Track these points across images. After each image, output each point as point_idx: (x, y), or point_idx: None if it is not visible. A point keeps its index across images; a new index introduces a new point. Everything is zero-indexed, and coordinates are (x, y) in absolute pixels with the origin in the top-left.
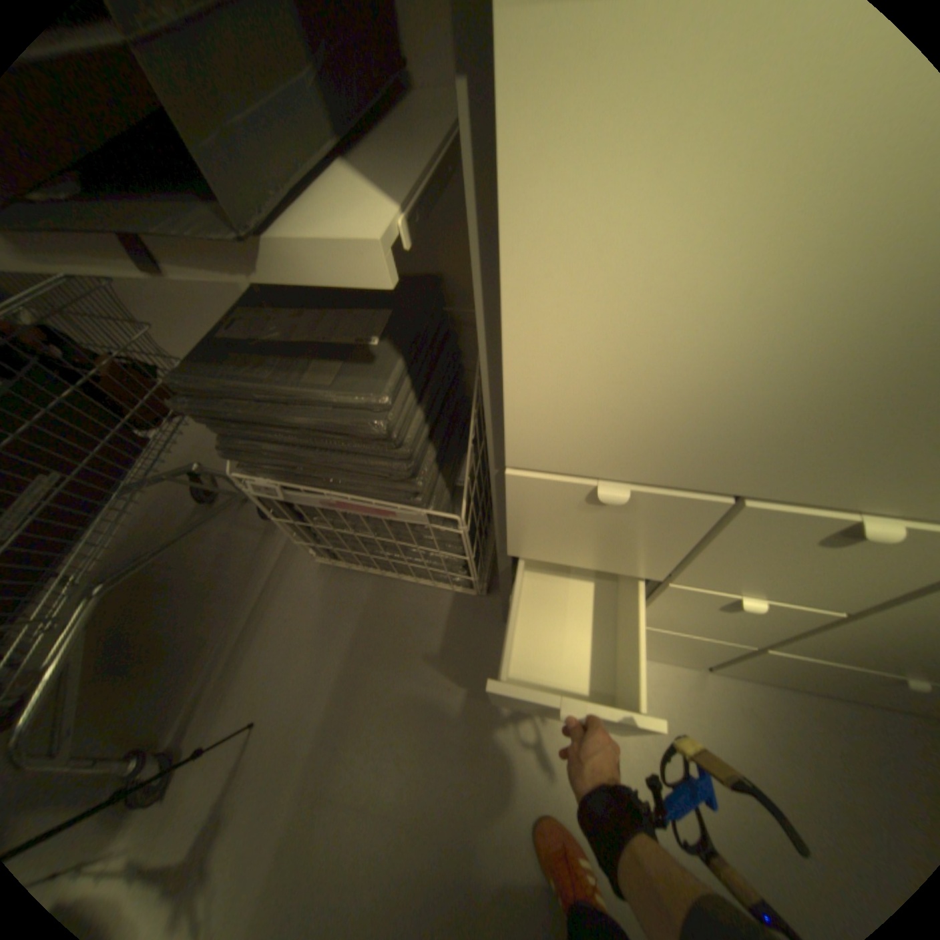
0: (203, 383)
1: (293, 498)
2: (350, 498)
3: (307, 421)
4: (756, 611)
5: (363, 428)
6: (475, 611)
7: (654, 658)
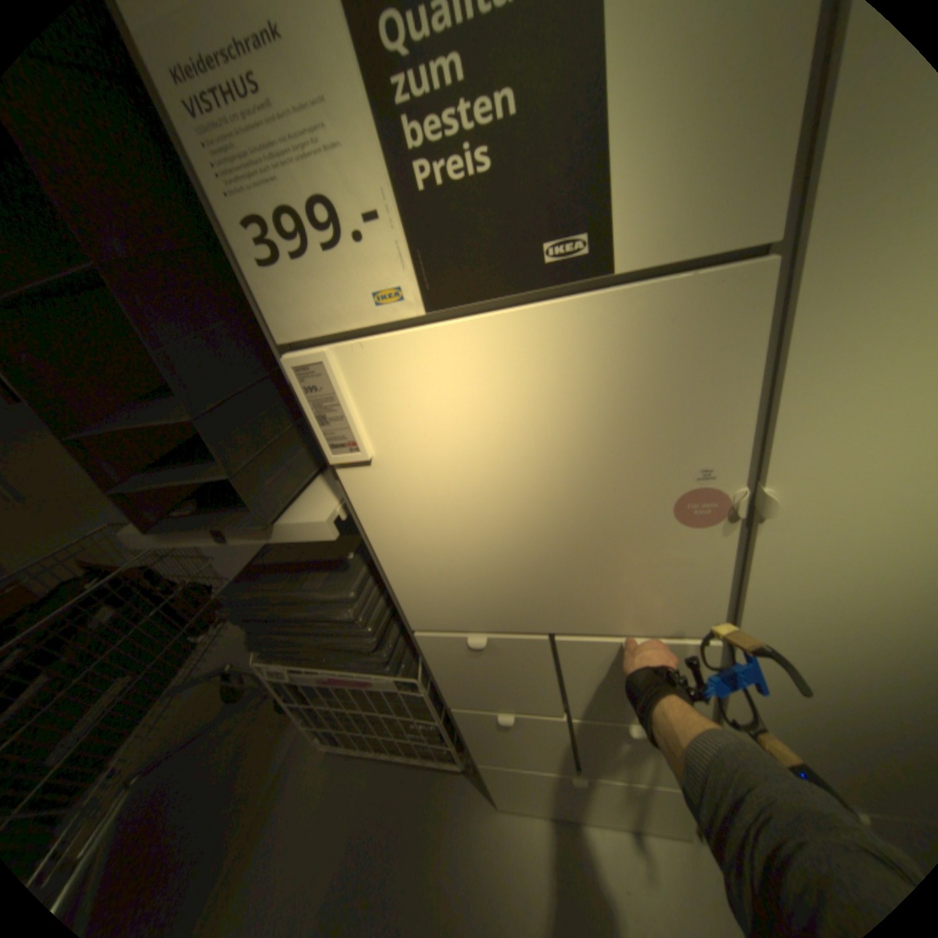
0: (241, 596)
1: (298, 682)
2: (337, 675)
3: (303, 615)
4: (640, 737)
5: (339, 616)
6: (464, 794)
7: (637, 829)
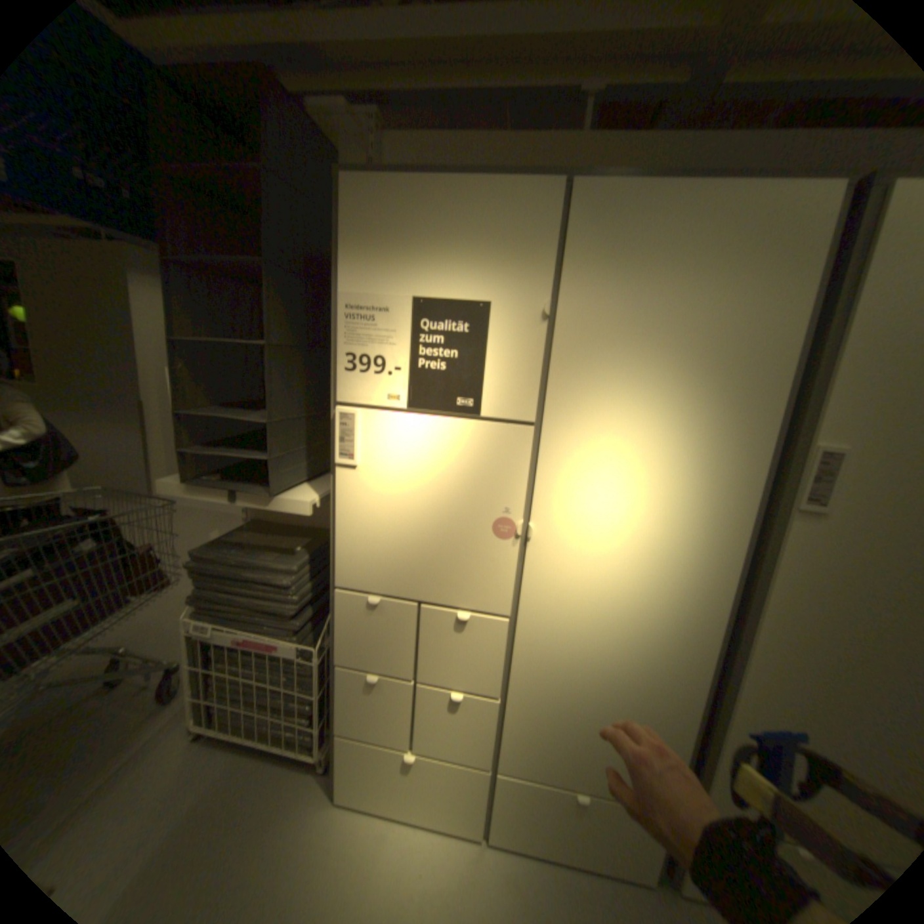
0: (209, 555)
1: (211, 646)
2: (253, 637)
3: (253, 577)
4: (456, 699)
5: (280, 581)
6: (308, 790)
7: (442, 826)
